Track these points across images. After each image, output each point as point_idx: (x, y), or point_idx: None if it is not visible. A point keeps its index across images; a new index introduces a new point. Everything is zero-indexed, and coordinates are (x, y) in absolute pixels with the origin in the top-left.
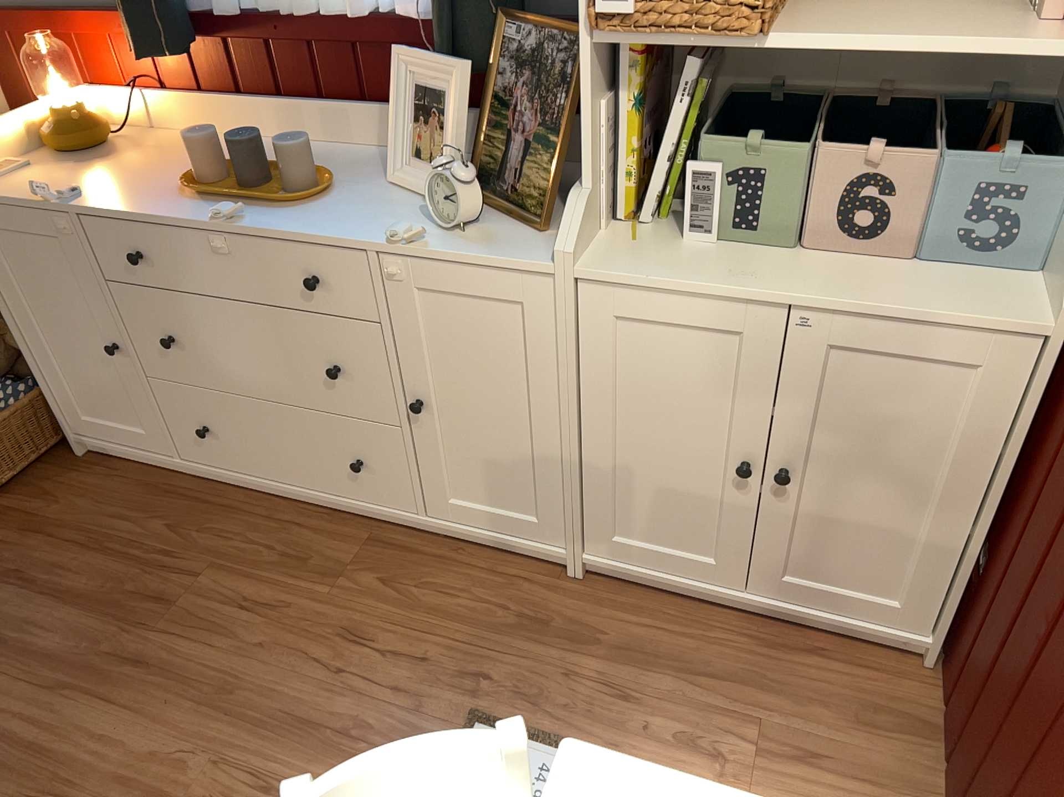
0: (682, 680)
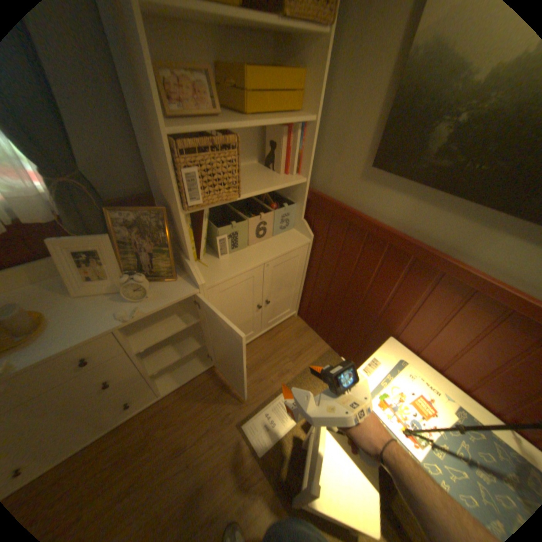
0: (267, 365)
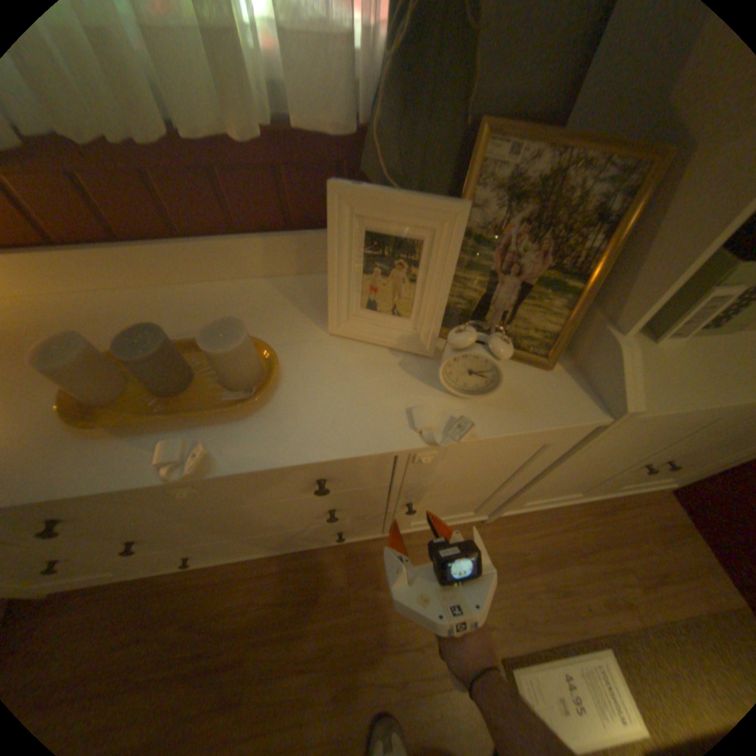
0: (586, 568)
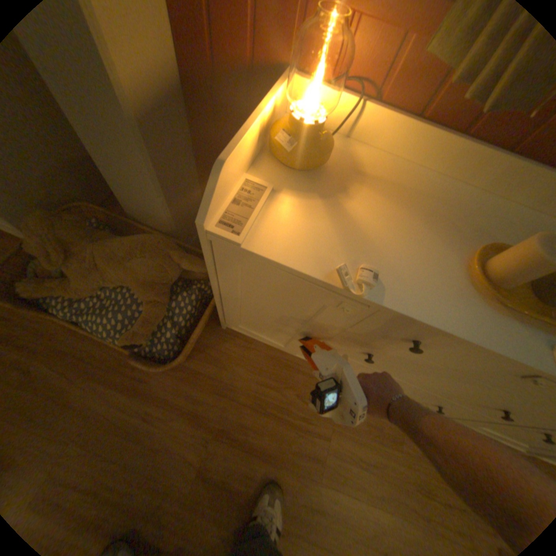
0: None
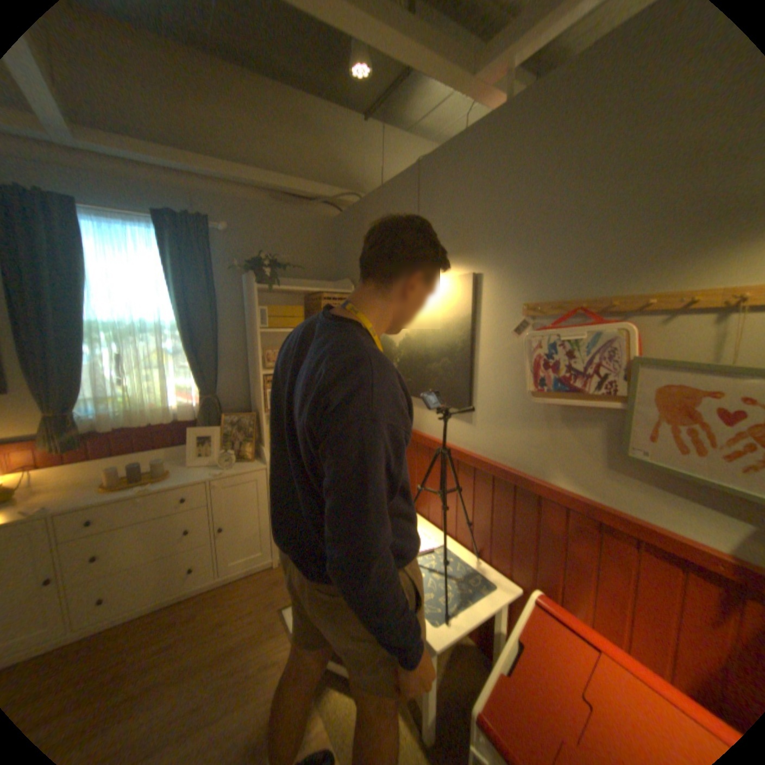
0: None
